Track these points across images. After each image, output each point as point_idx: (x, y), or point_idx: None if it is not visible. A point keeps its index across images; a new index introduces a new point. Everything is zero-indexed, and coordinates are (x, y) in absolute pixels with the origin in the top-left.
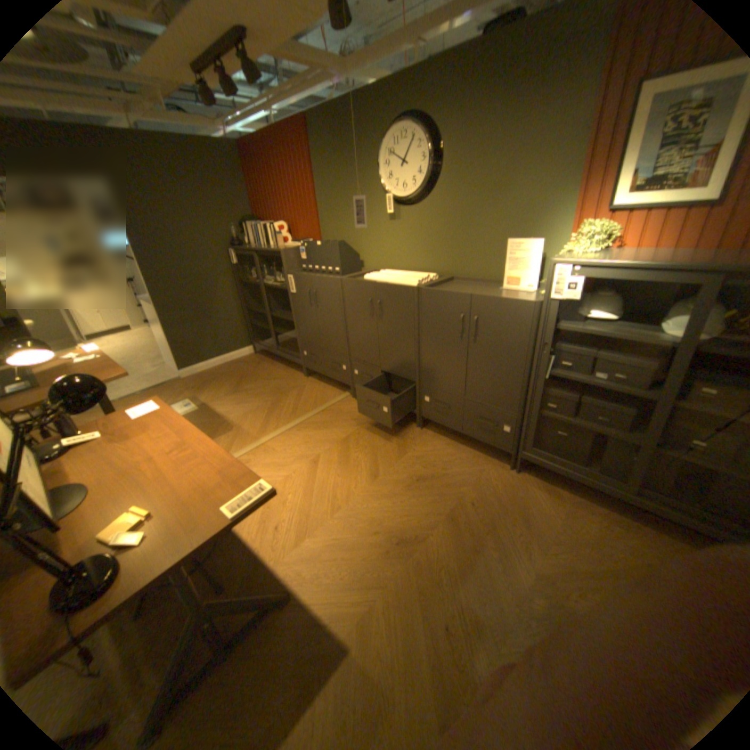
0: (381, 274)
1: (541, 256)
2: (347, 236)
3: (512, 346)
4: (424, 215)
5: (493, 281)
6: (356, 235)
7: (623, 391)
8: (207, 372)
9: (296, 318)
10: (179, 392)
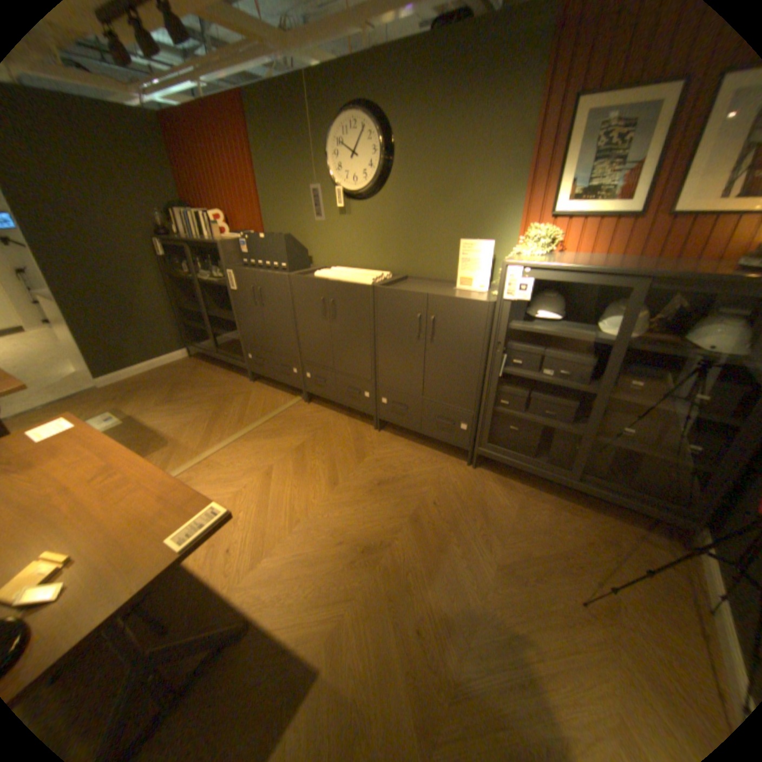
0: (333, 271)
1: (492, 258)
2: (293, 229)
3: (468, 345)
4: (376, 211)
5: (447, 281)
6: (304, 229)
7: (568, 386)
8: (132, 380)
9: (238, 317)
10: (96, 404)
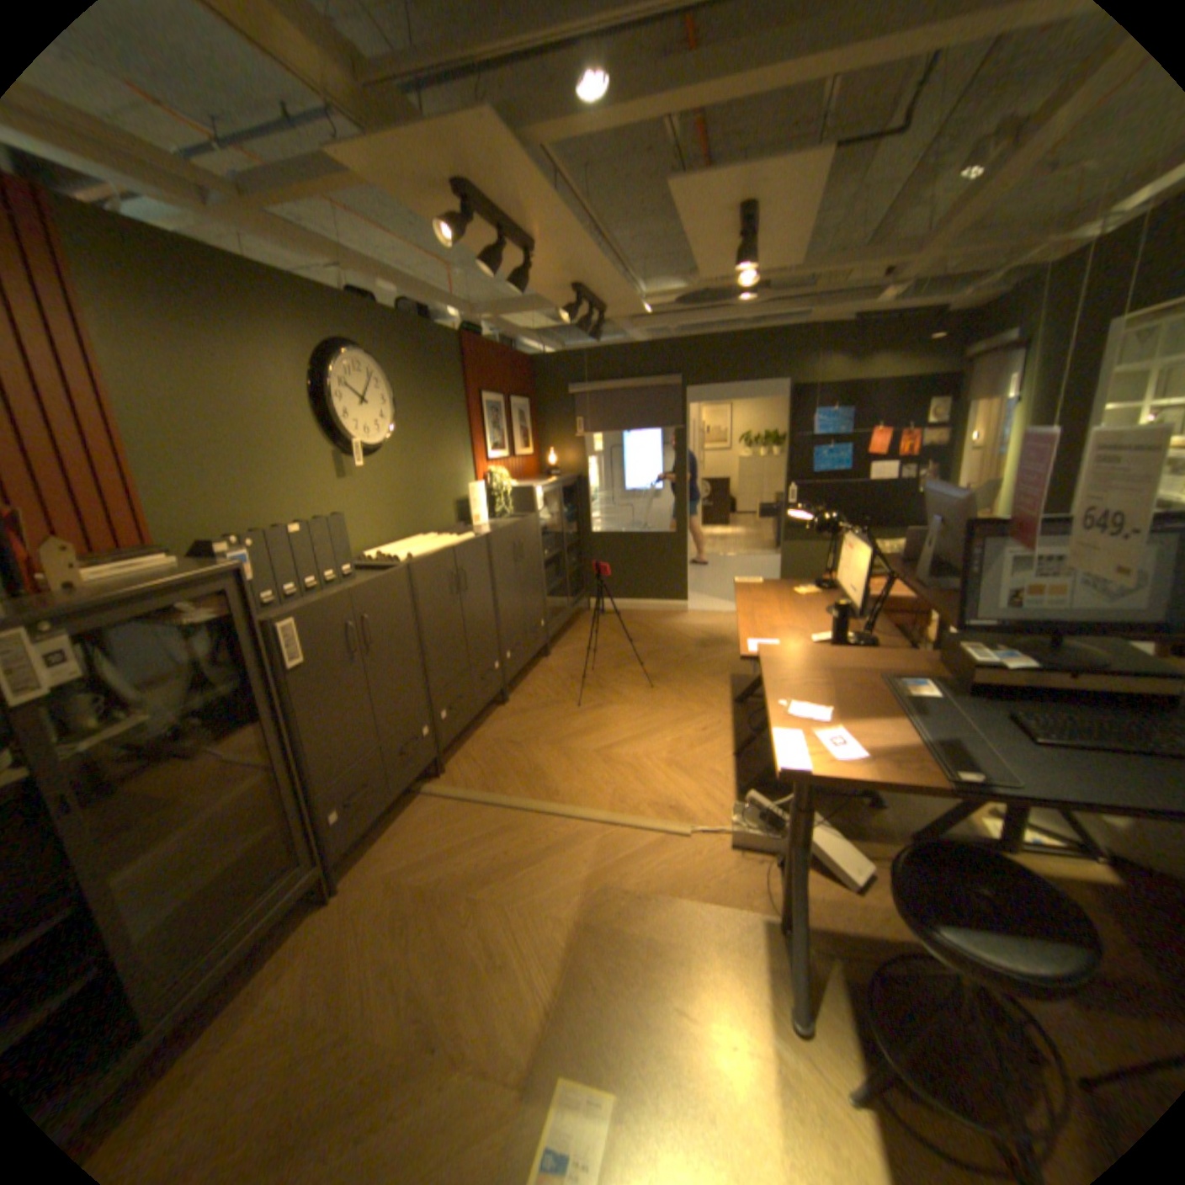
0: (400, 550)
1: (485, 494)
2: (249, 518)
3: (534, 552)
4: (383, 468)
5: (454, 526)
6: (274, 512)
7: (555, 554)
8: None
9: (301, 737)
10: None
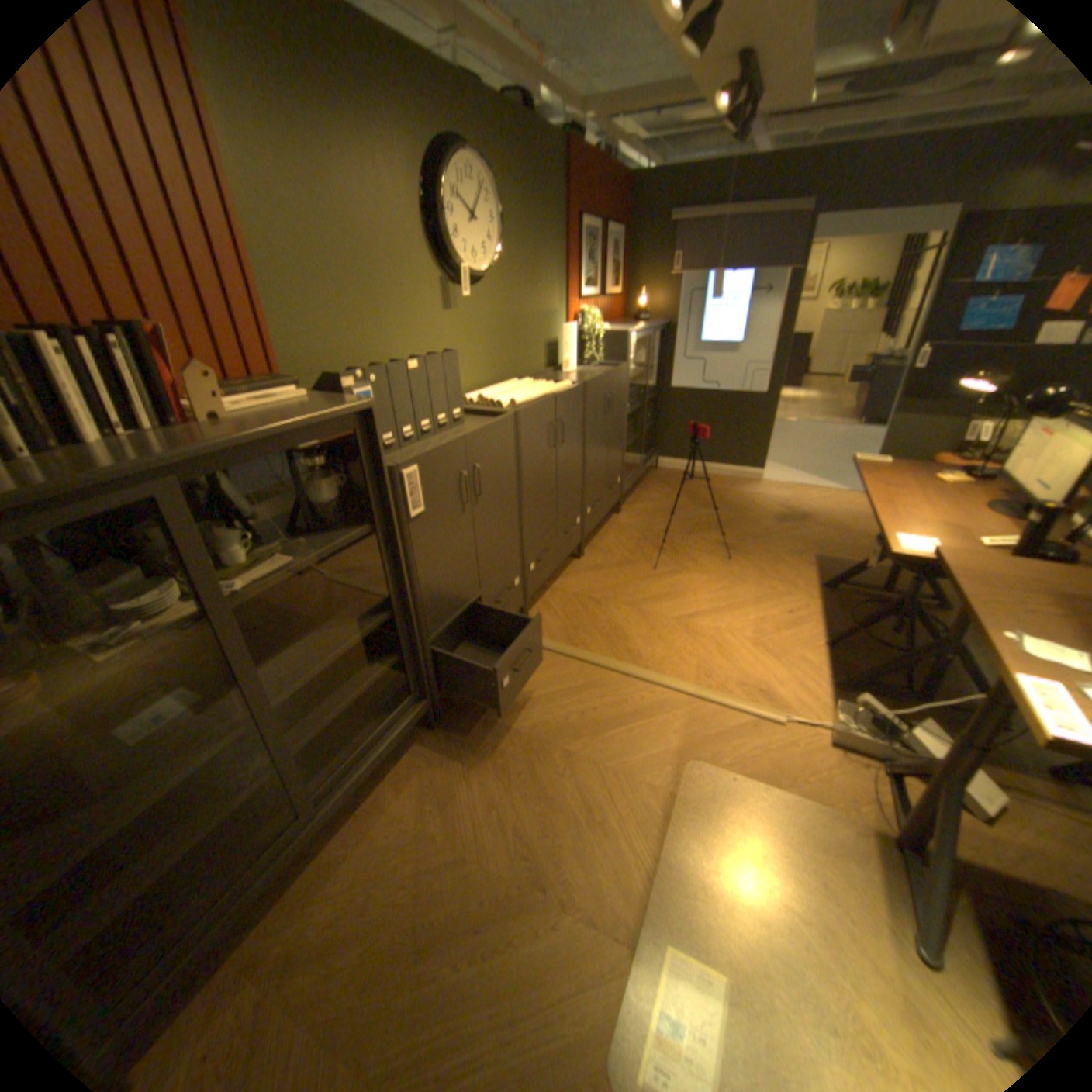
0: (502, 394)
1: (577, 337)
2: (364, 350)
3: (622, 405)
4: (485, 301)
5: (544, 371)
6: (387, 345)
7: (637, 408)
8: None
9: (420, 585)
10: None
